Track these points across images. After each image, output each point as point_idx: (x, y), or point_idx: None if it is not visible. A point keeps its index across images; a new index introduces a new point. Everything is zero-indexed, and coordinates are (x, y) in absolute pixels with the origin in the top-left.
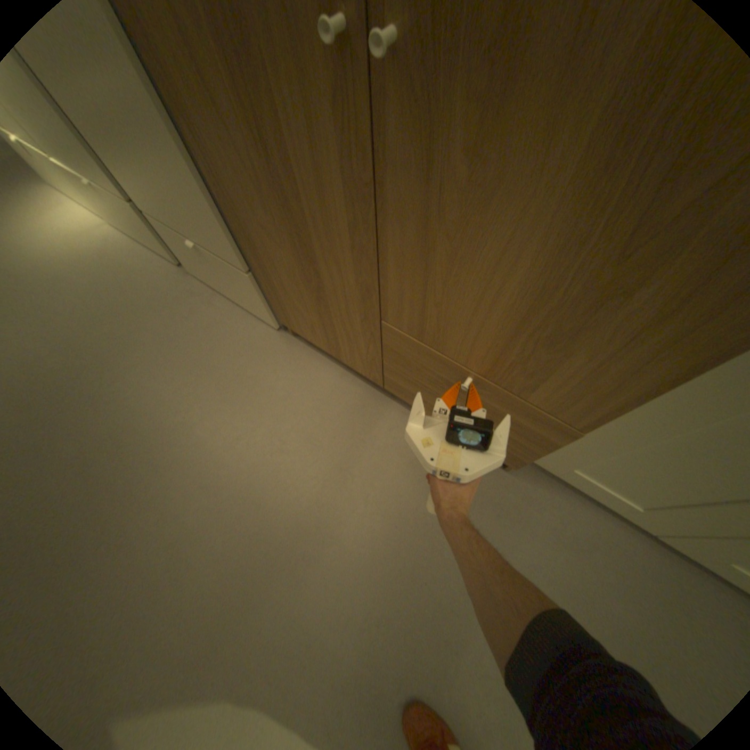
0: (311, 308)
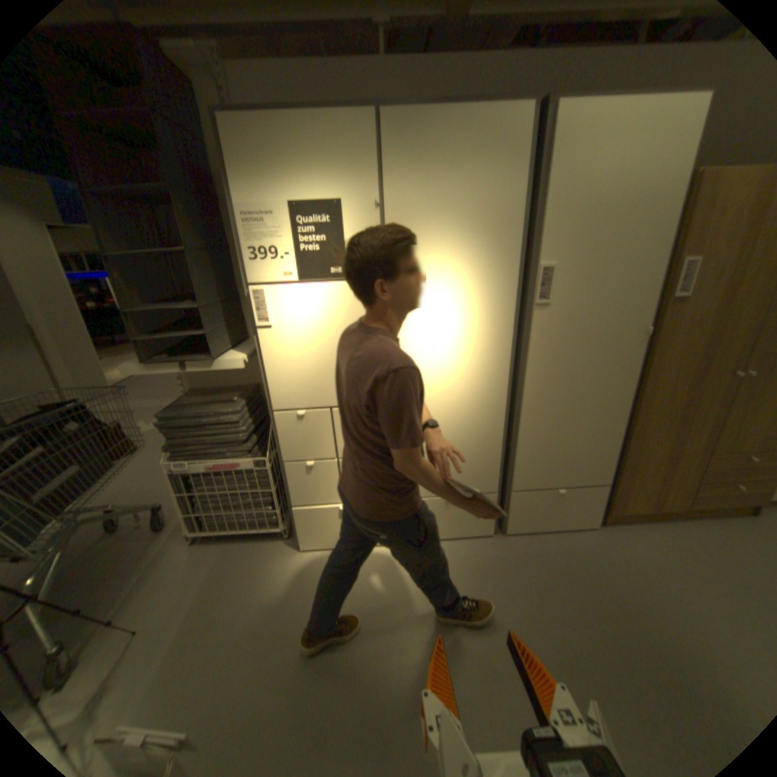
0: (659, 480)
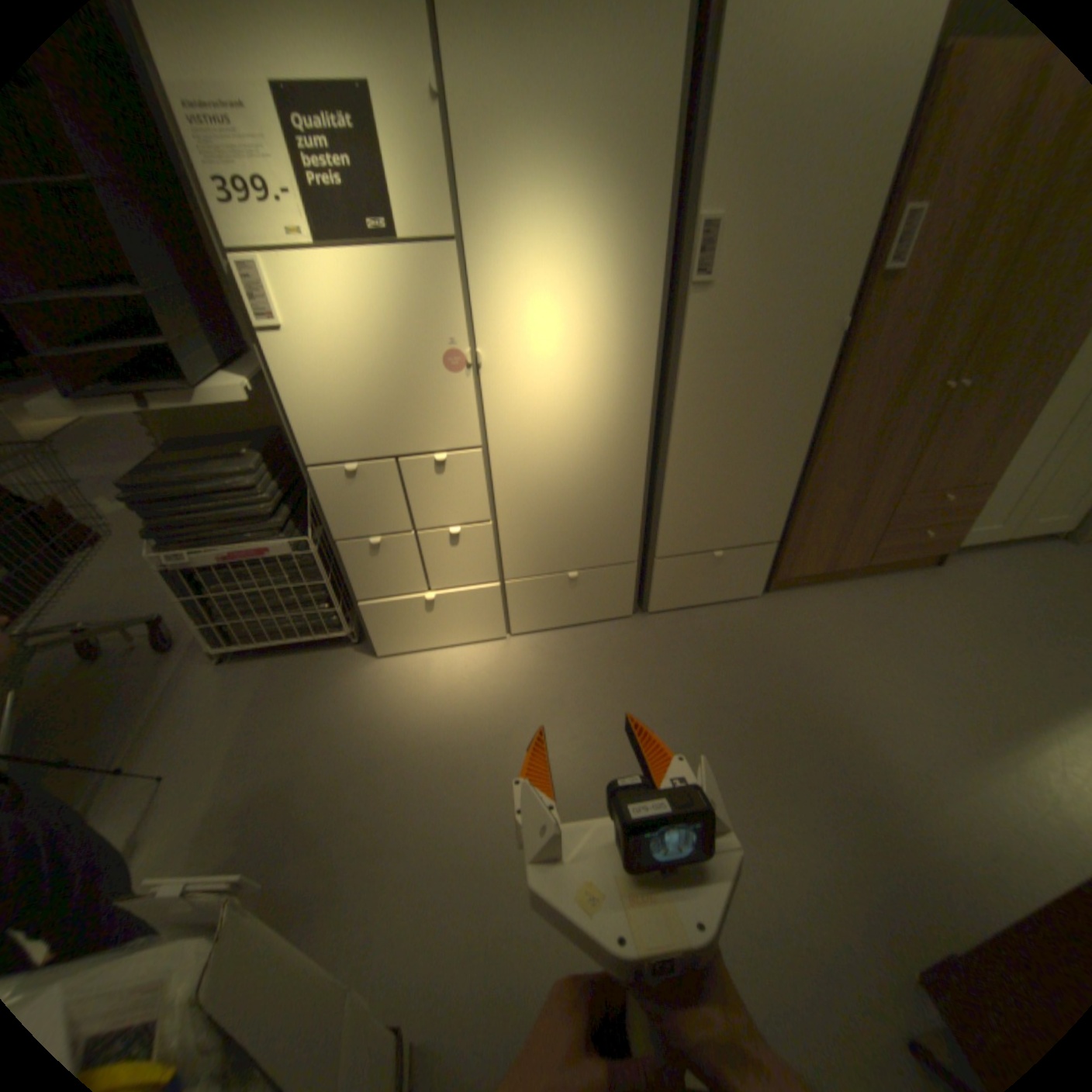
0: (836, 531)
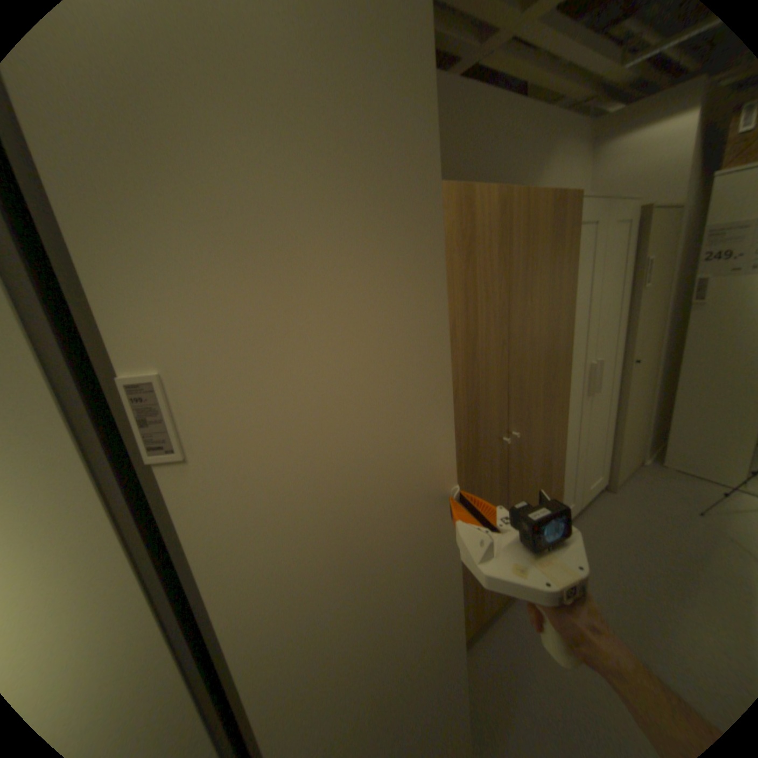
0: (469, 594)
